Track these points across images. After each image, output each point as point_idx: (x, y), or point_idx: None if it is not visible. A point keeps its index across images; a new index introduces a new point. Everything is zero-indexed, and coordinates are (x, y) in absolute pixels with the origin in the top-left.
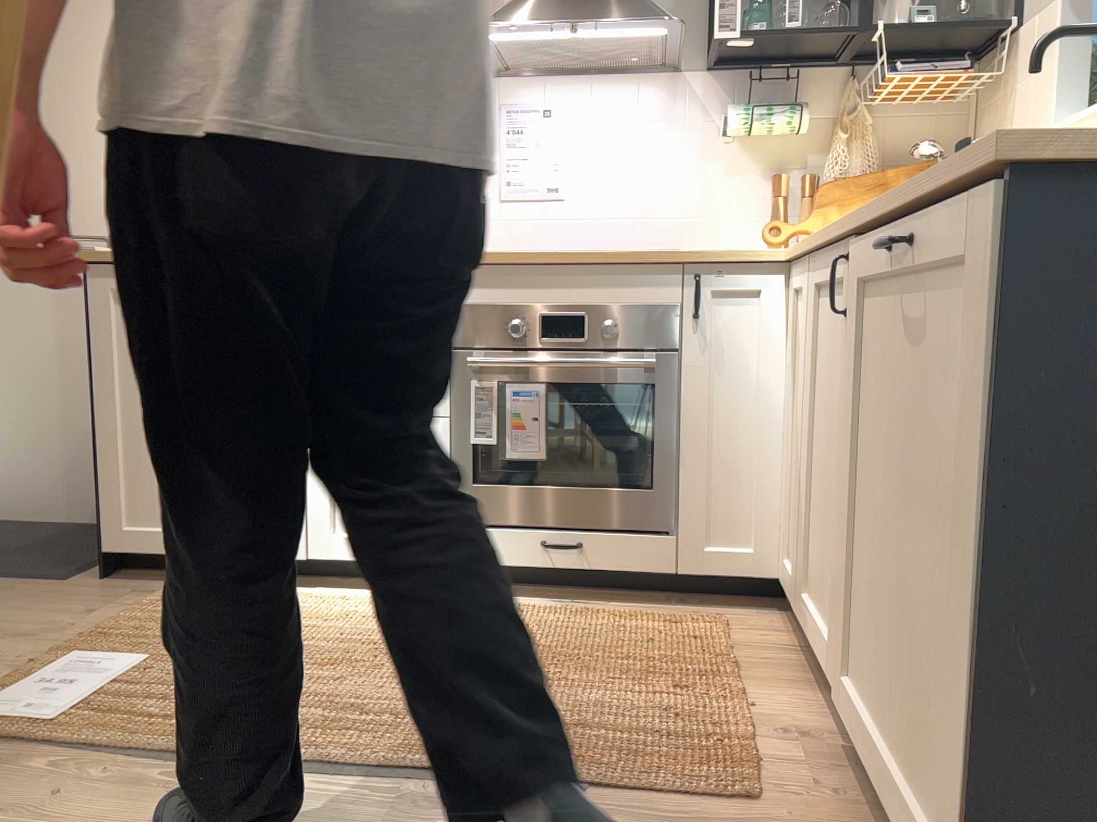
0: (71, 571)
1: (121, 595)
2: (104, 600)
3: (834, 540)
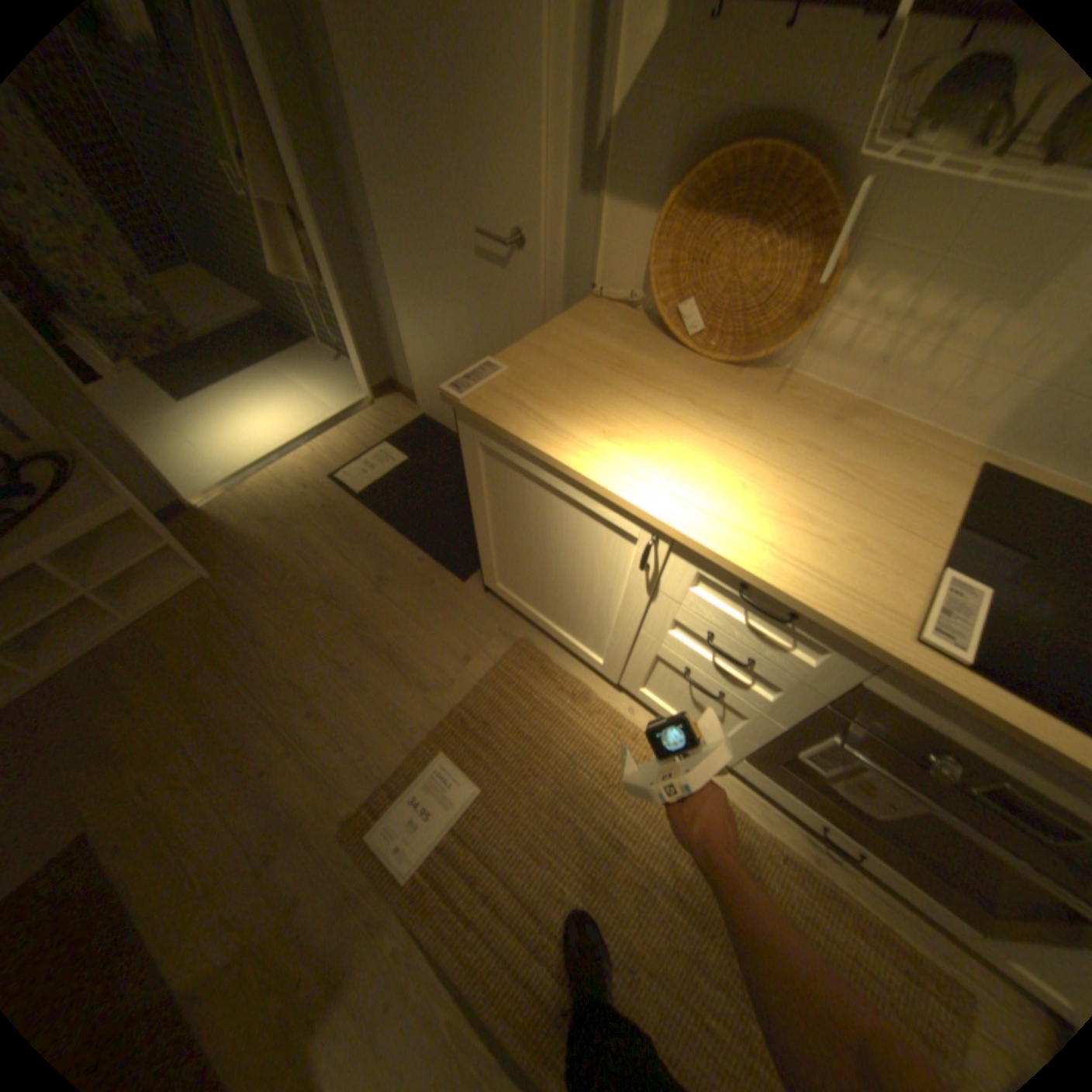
0: (471, 564)
1: (492, 630)
2: (480, 636)
3: None
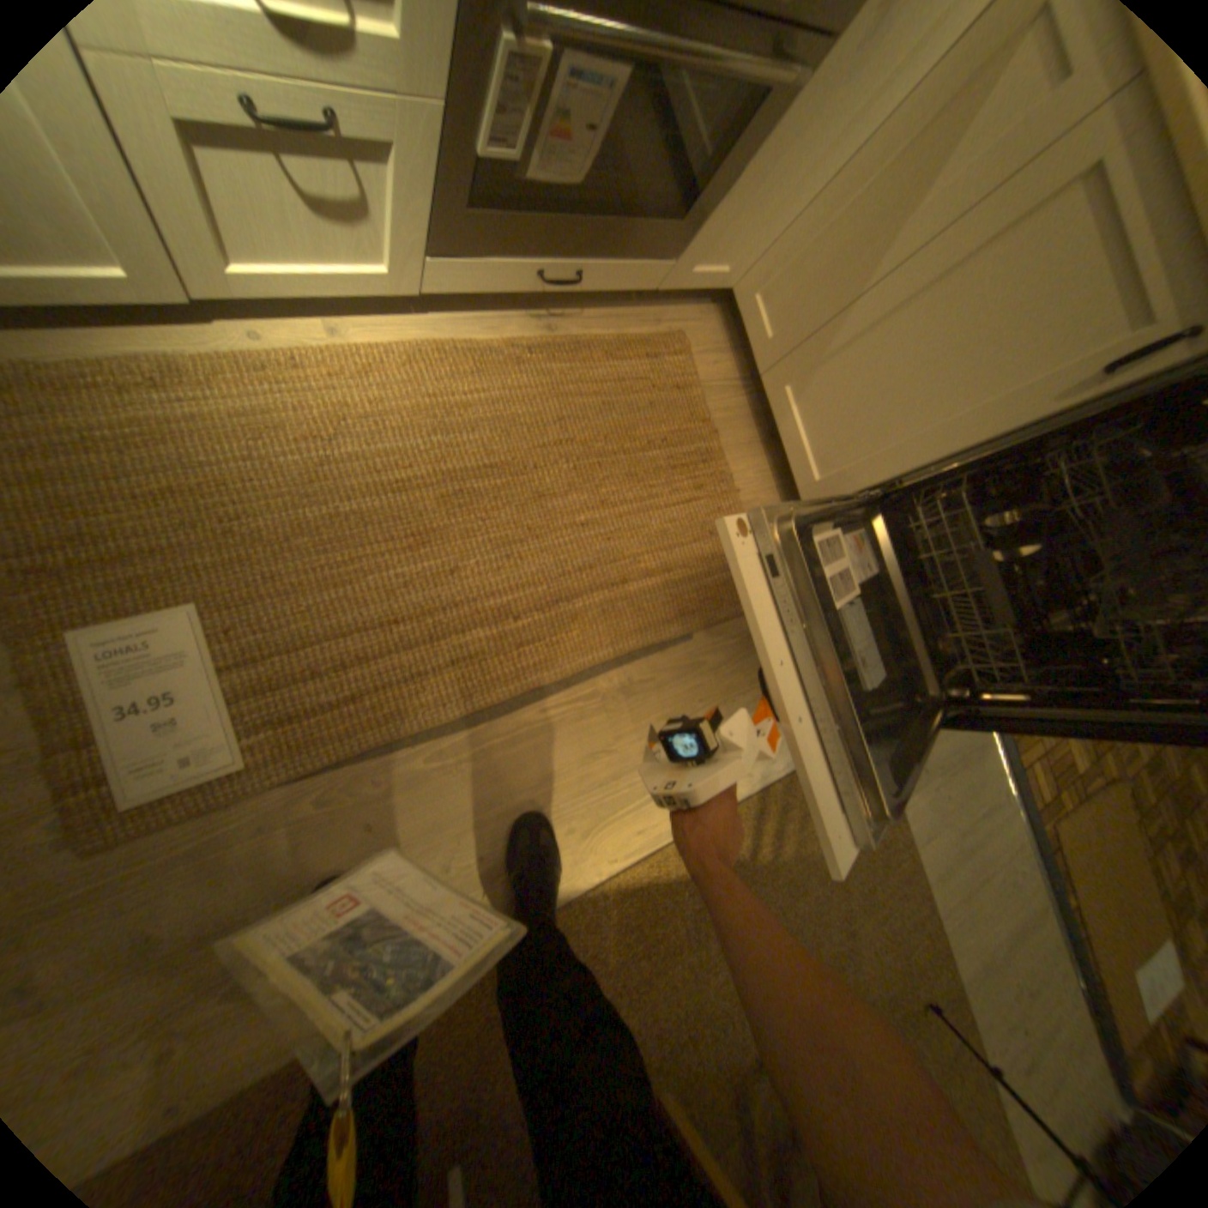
0: None
1: None
2: None
3: (865, 422)
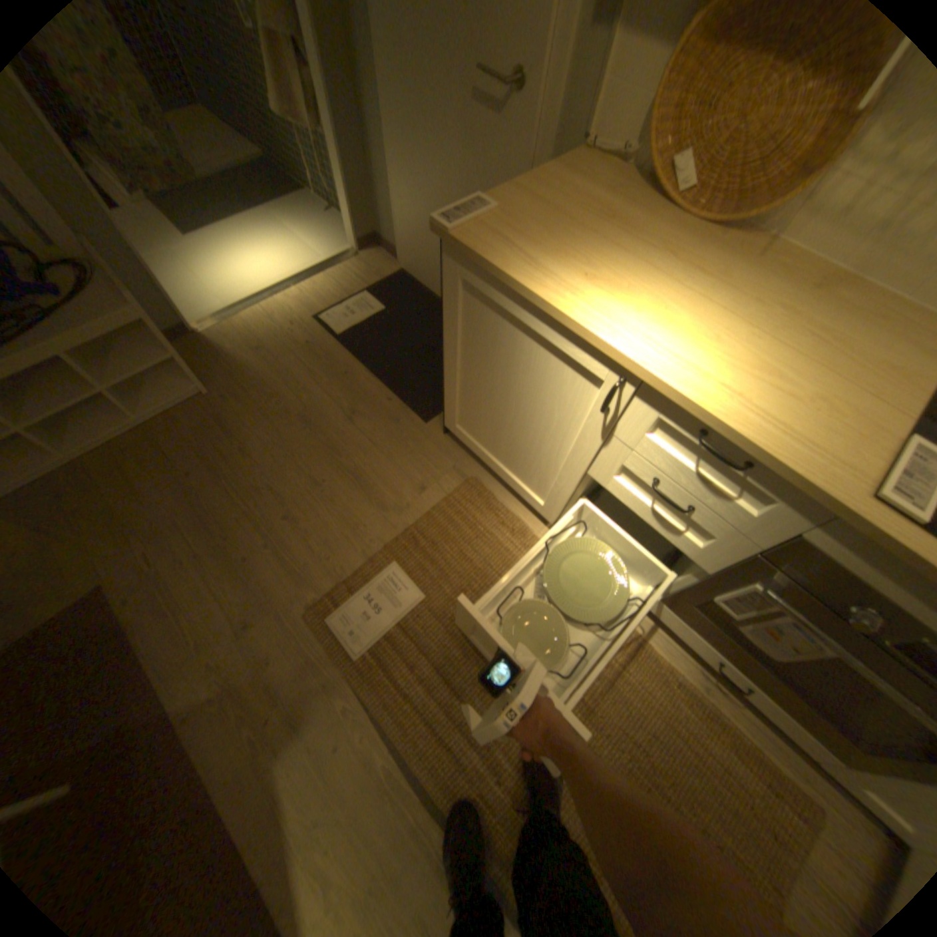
0: (434, 408)
1: (447, 467)
2: (436, 470)
3: None
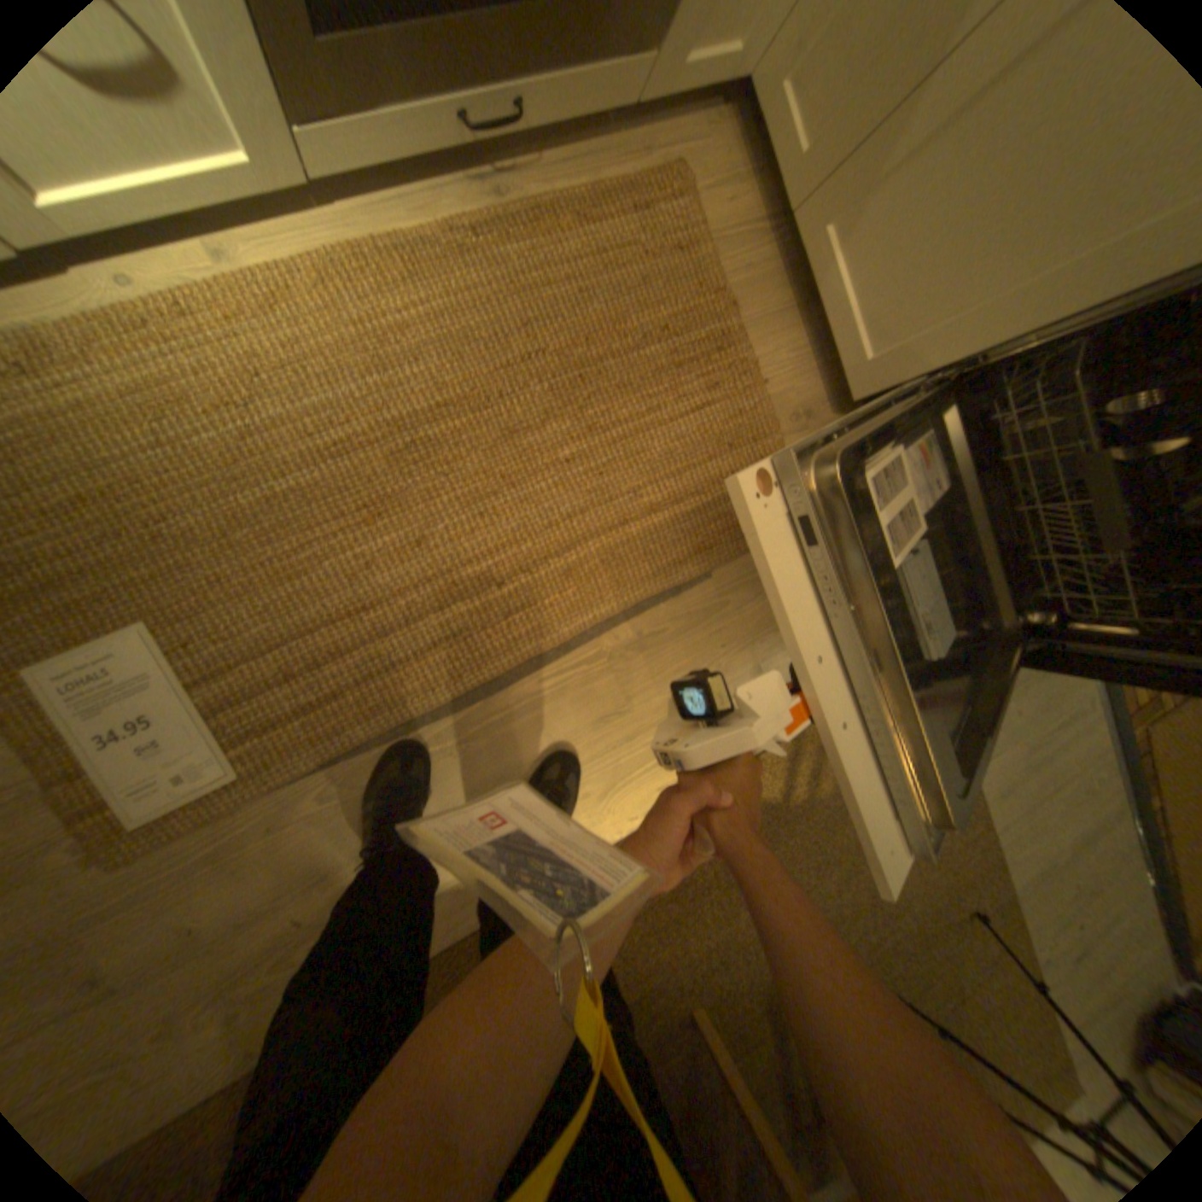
0: None
1: None
2: None
3: (939, 273)
